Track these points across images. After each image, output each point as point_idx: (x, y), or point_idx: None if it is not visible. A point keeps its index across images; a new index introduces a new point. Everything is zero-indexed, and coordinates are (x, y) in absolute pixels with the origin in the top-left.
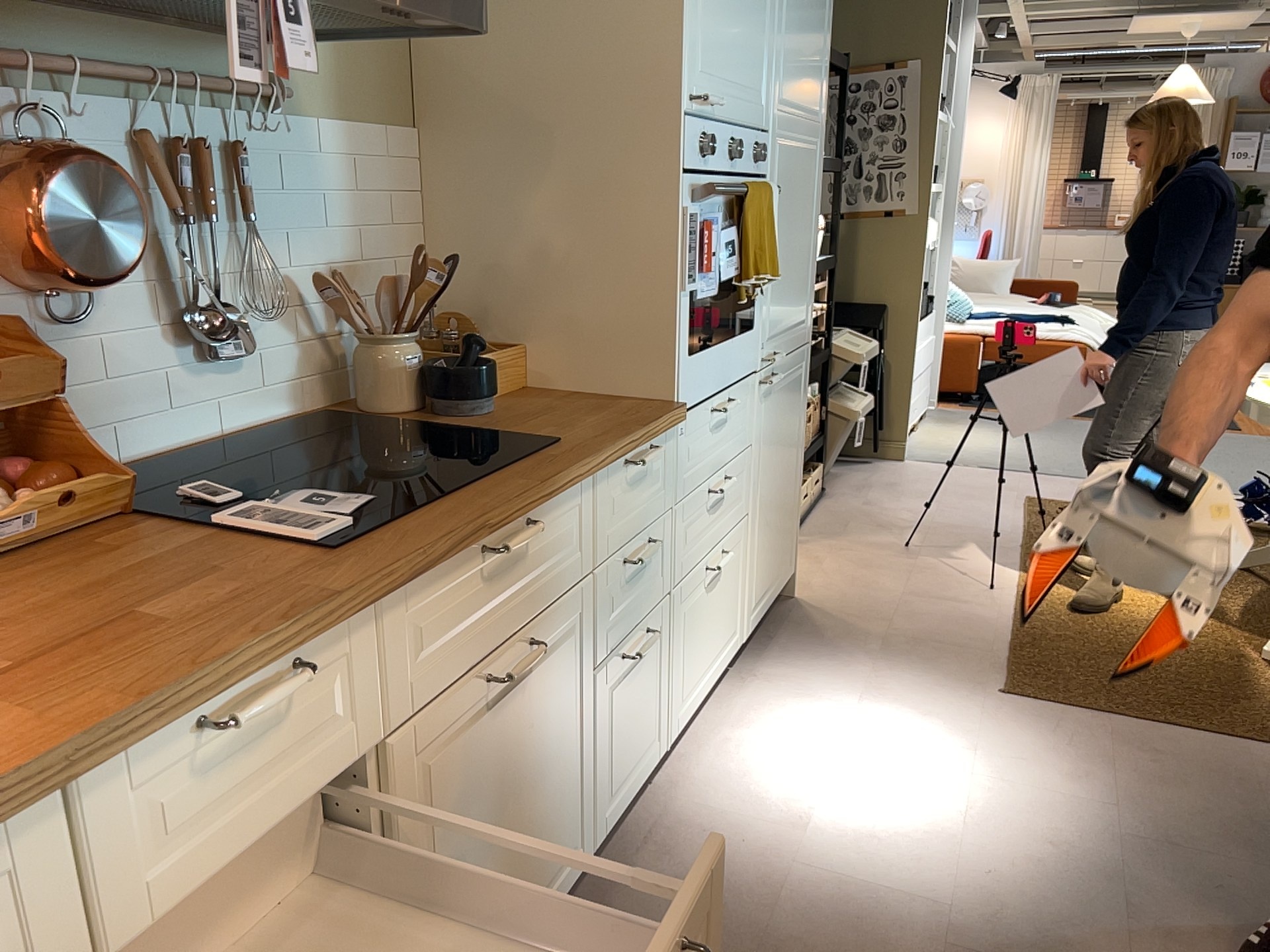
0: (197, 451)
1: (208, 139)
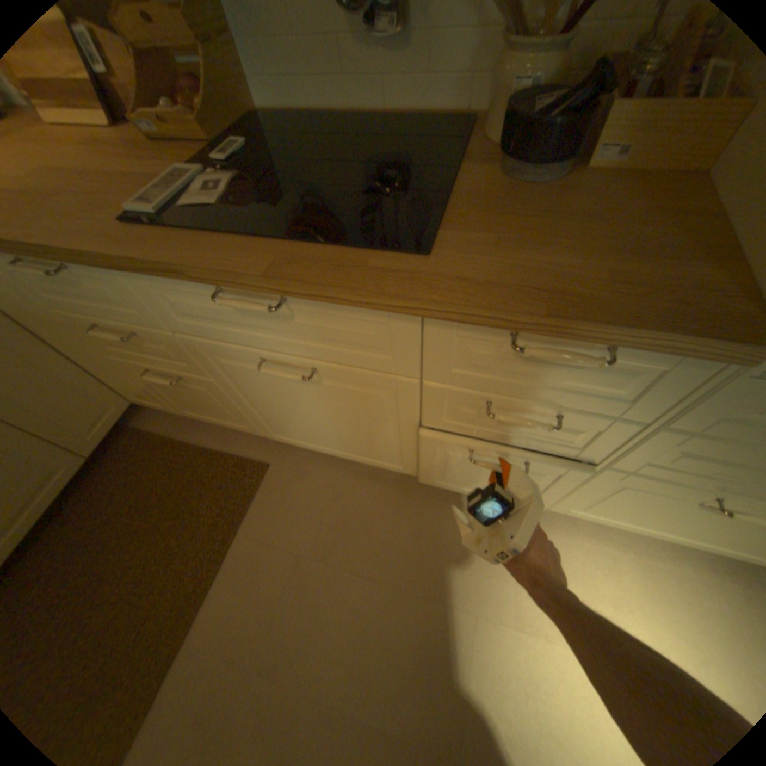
0: (362, 115)
1: None
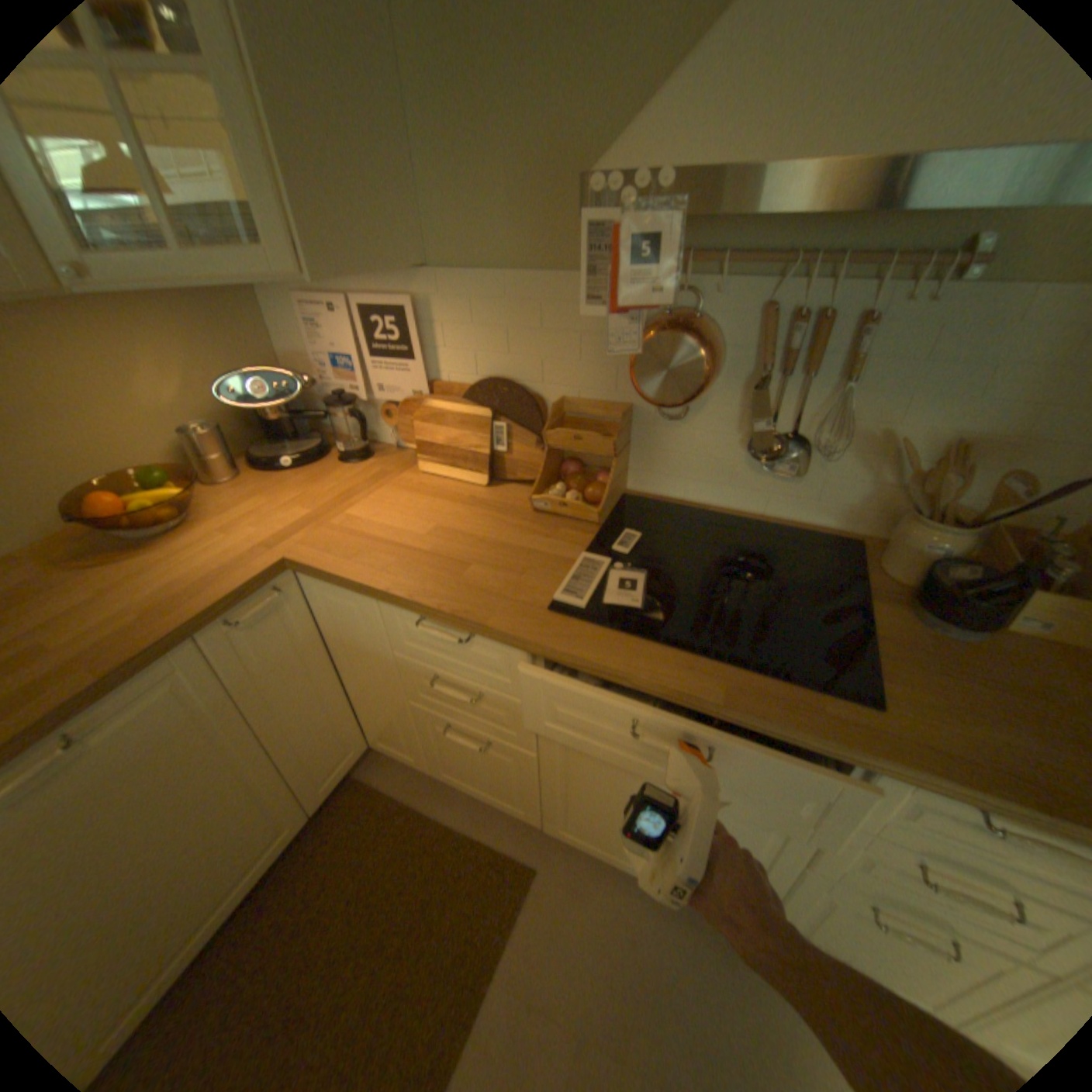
0: (737, 516)
1: (845, 306)
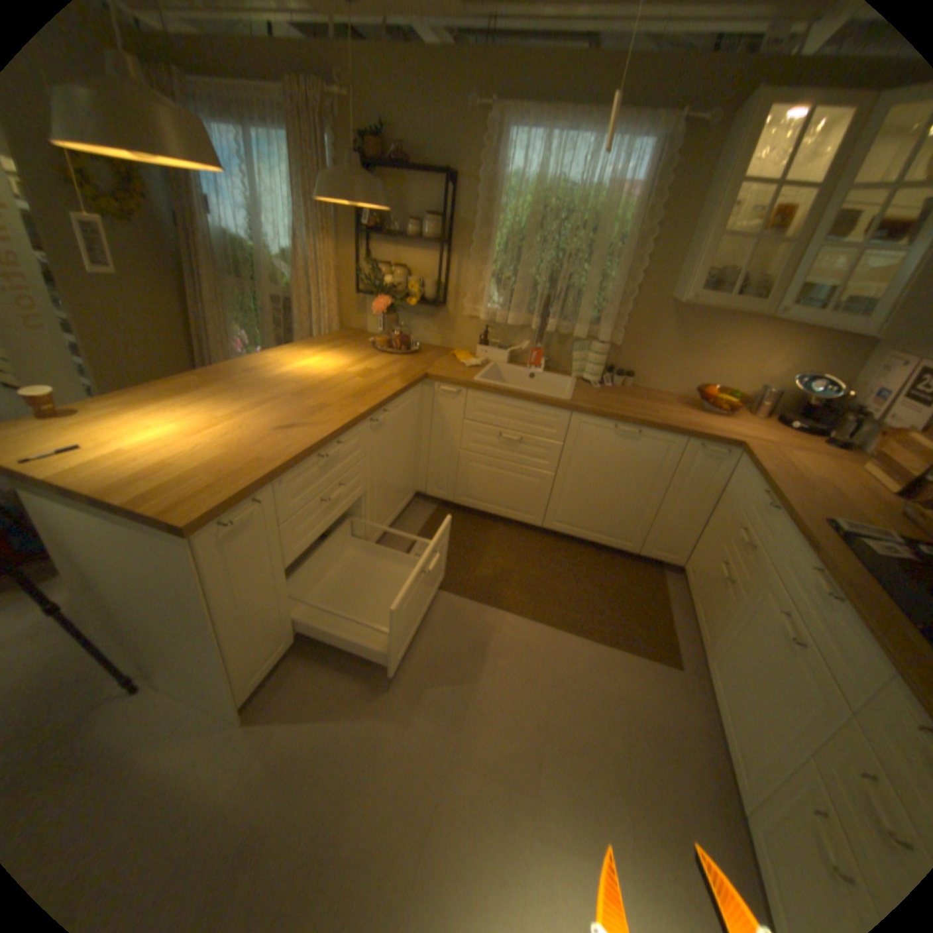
0: None
1: None
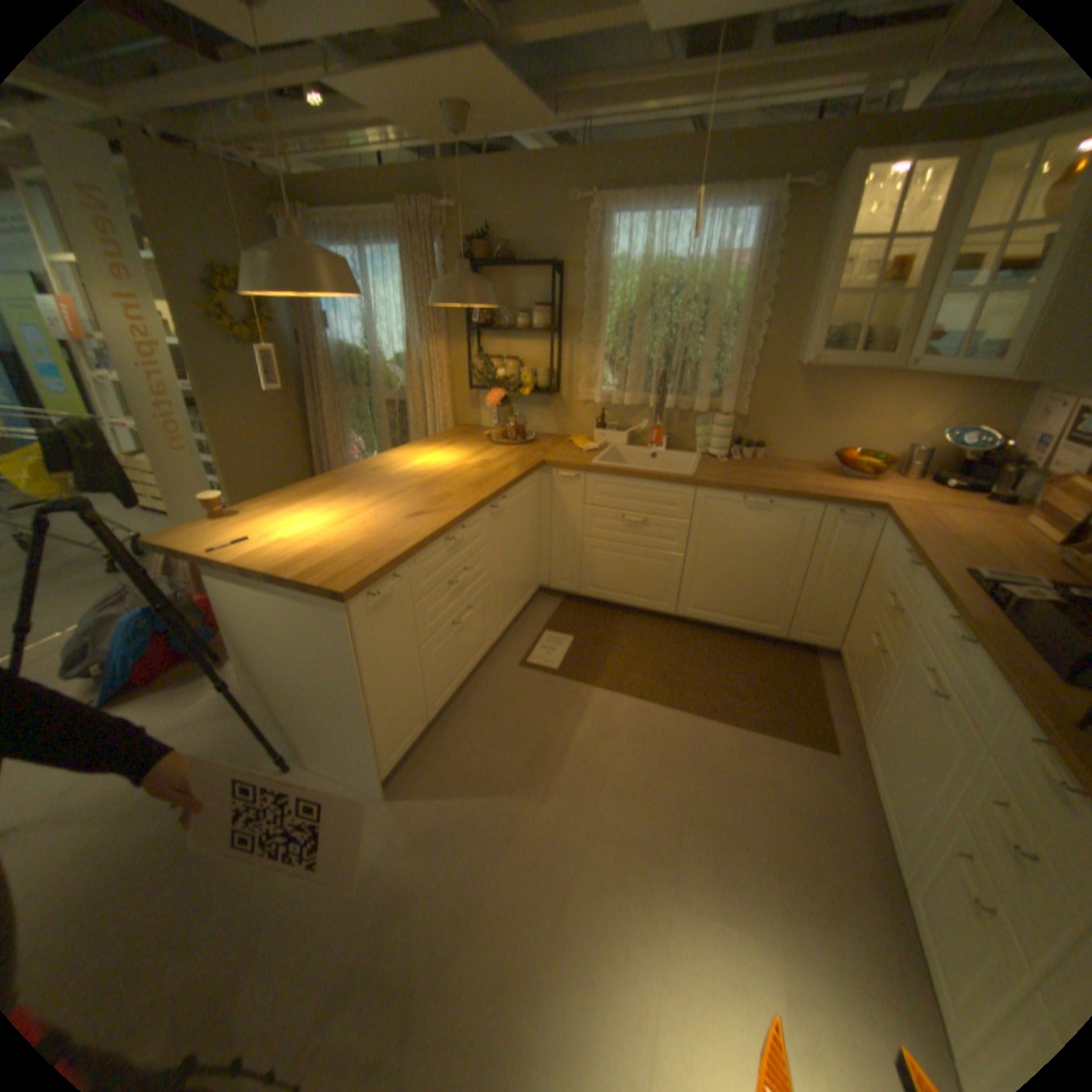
0: None
1: None
